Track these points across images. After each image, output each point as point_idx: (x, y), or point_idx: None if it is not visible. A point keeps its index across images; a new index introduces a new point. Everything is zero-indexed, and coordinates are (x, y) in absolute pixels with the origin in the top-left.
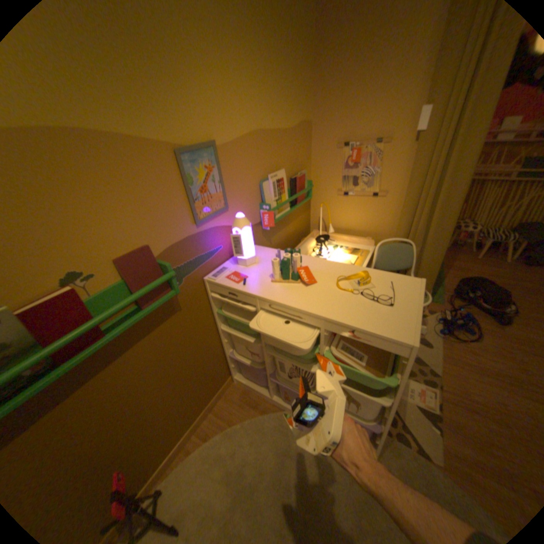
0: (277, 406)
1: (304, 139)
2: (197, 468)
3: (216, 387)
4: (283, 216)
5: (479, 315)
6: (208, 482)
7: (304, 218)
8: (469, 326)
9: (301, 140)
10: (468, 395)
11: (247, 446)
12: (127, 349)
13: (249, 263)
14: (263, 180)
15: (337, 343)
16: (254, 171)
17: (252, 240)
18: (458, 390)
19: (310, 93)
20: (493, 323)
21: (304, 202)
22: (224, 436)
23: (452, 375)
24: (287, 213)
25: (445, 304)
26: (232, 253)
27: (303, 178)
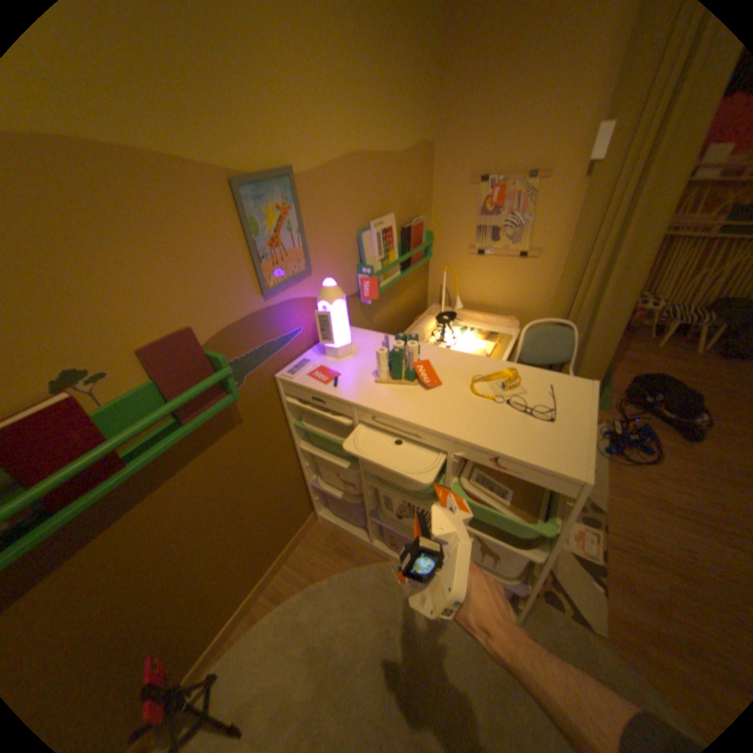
0: (380, 555)
1: (423, 170)
2: (267, 642)
3: (294, 528)
4: (391, 283)
5: (658, 427)
6: (282, 662)
7: (419, 287)
8: (645, 443)
9: (419, 171)
10: (642, 538)
11: (338, 610)
12: (162, 483)
13: (343, 353)
14: (362, 230)
15: (470, 472)
16: (351, 215)
17: (347, 320)
18: (629, 532)
19: (433, 98)
20: (677, 439)
21: (420, 263)
22: (305, 596)
23: (620, 511)
24: (396, 279)
25: (613, 412)
26: (317, 337)
27: (420, 227)
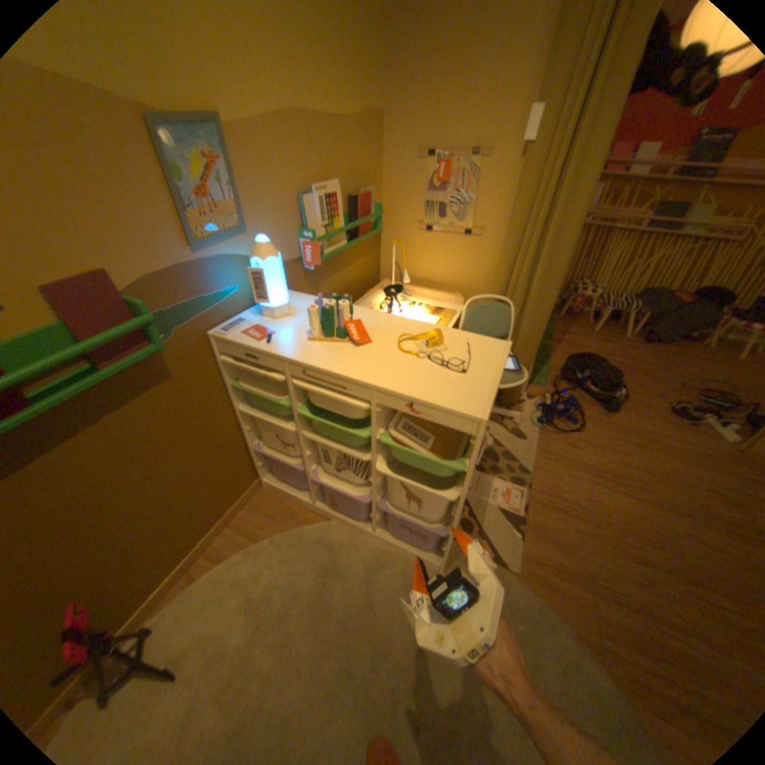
0: (322, 515)
1: (372, 140)
2: (205, 597)
3: (236, 493)
4: (336, 252)
5: (584, 401)
6: (220, 613)
7: (370, 262)
8: (572, 414)
9: (366, 140)
10: (558, 493)
11: (278, 565)
12: (81, 430)
13: (280, 314)
14: (304, 194)
15: (395, 423)
16: (290, 176)
17: (284, 281)
18: (549, 488)
19: (380, 65)
20: (599, 410)
21: (369, 235)
22: (246, 555)
23: (543, 471)
24: (342, 249)
25: (548, 387)
26: (256, 300)
27: (367, 198)
